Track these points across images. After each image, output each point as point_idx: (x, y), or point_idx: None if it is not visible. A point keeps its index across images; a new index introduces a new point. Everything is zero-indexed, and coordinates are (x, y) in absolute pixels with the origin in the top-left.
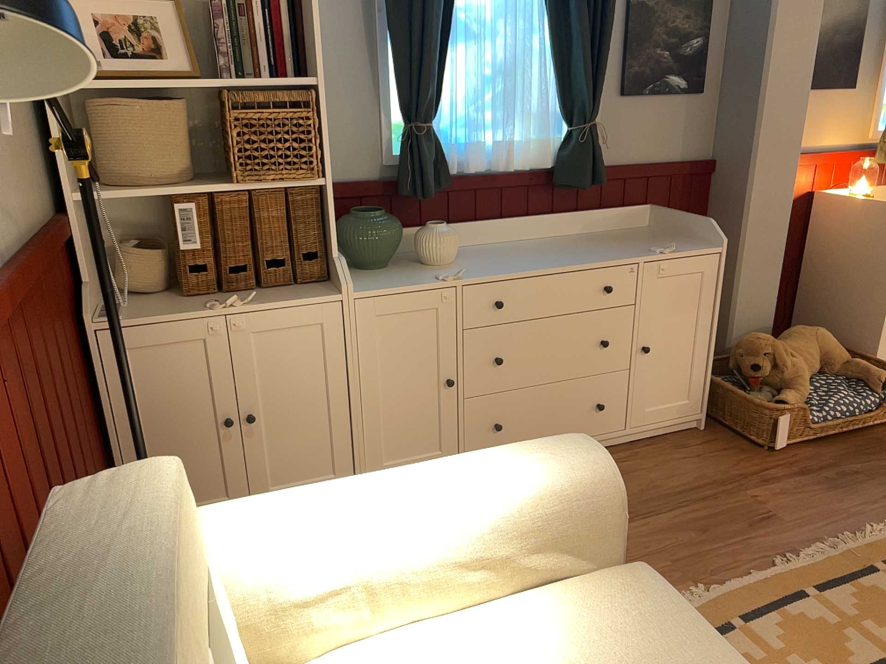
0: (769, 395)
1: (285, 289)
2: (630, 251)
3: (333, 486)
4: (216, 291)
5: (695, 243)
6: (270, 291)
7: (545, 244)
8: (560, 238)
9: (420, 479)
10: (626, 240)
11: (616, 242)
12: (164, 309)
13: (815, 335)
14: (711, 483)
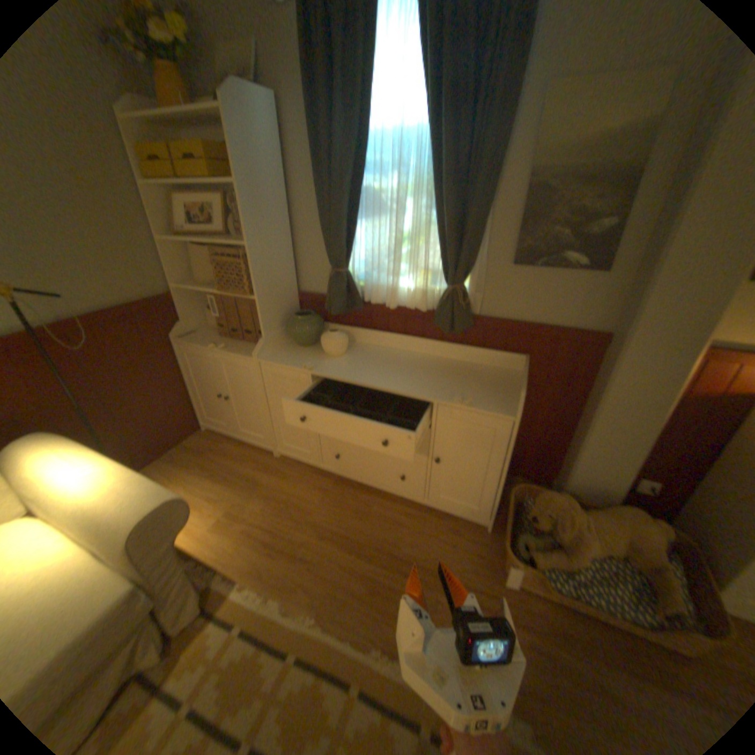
0: (546, 544)
1: (250, 344)
2: (442, 389)
3: (77, 456)
4: (230, 336)
5: (508, 402)
6: (245, 343)
7: (415, 360)
8: (435, 359)
9: (88, 474)
10: (468, 378)
11: (458, 377)
12: (201, 339)
13: (637, 527)
14: (429, 568)
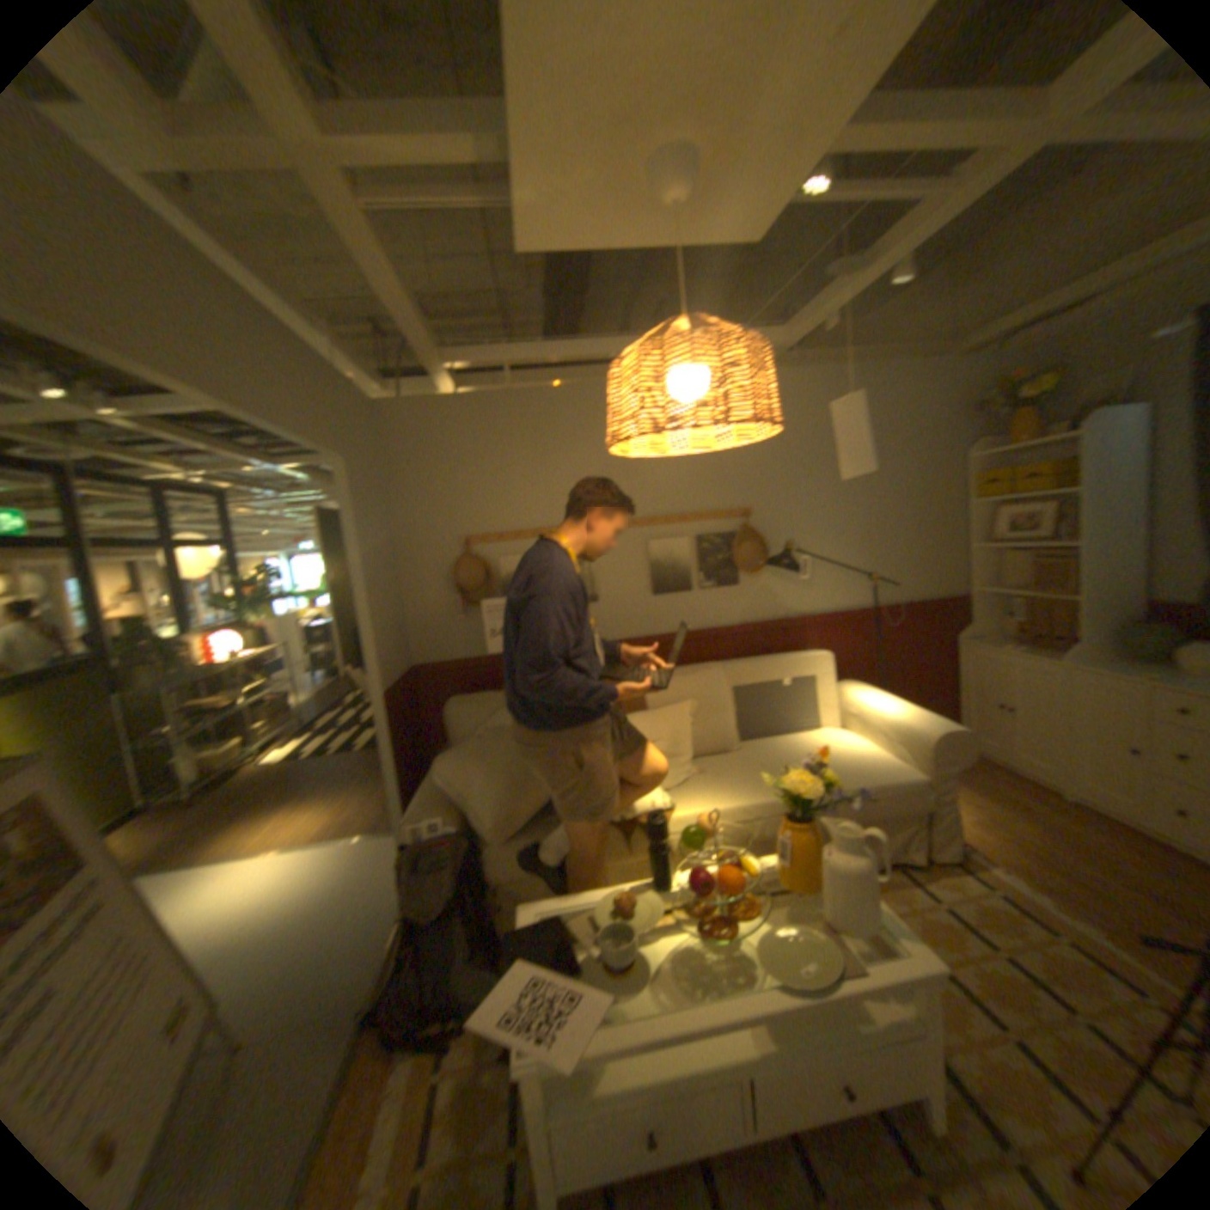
0: None
1: (1058, 654)
2: None
3: (889, 697)
4: (1031, 645)
5: None
6: (1051, 653)
7: None
8: None
9: (901, 706)
10: None
11: None
12: (994, 644)
13: None
14: None
